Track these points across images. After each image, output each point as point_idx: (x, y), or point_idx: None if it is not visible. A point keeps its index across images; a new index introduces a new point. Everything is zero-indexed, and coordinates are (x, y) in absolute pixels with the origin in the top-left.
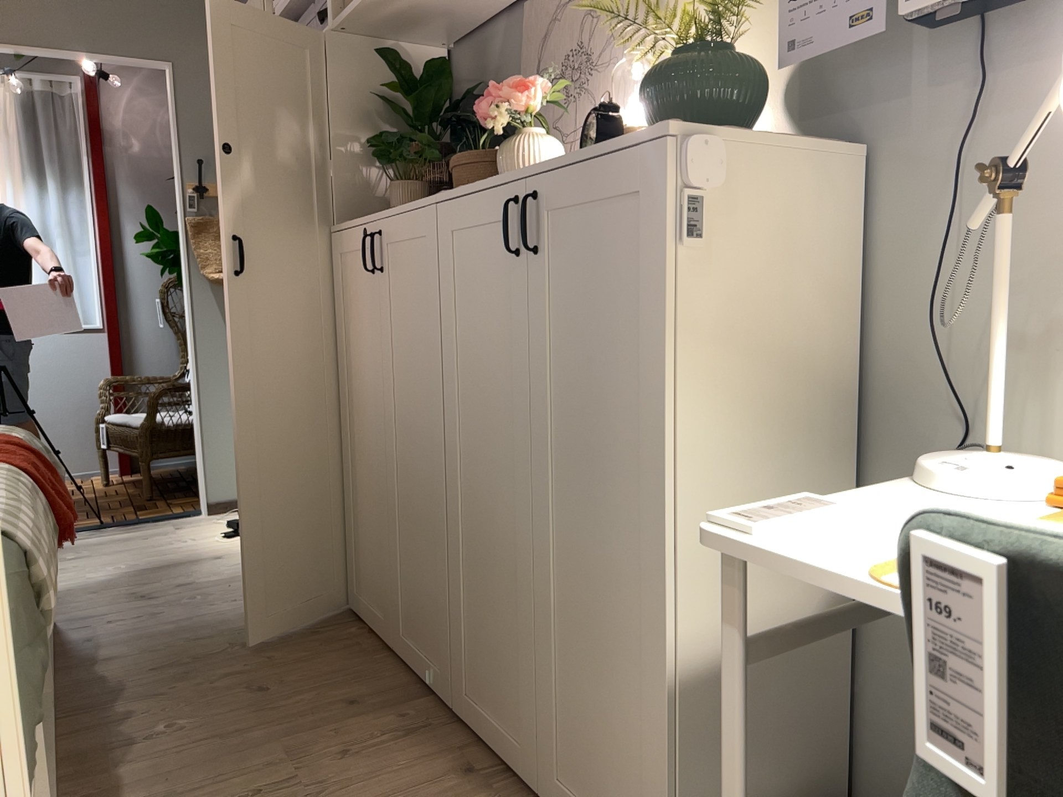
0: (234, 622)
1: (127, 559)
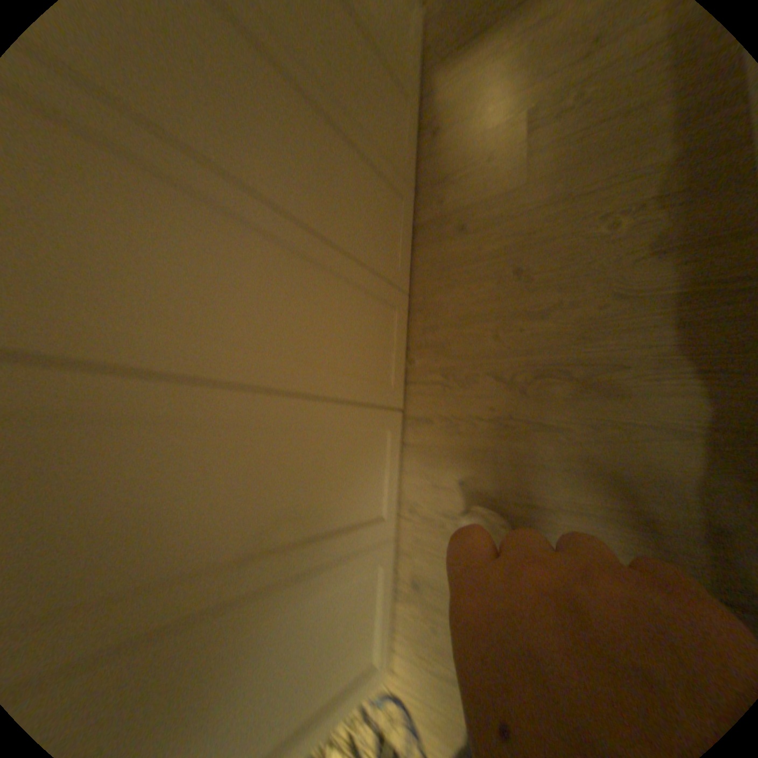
0: (506, 458)
1: None
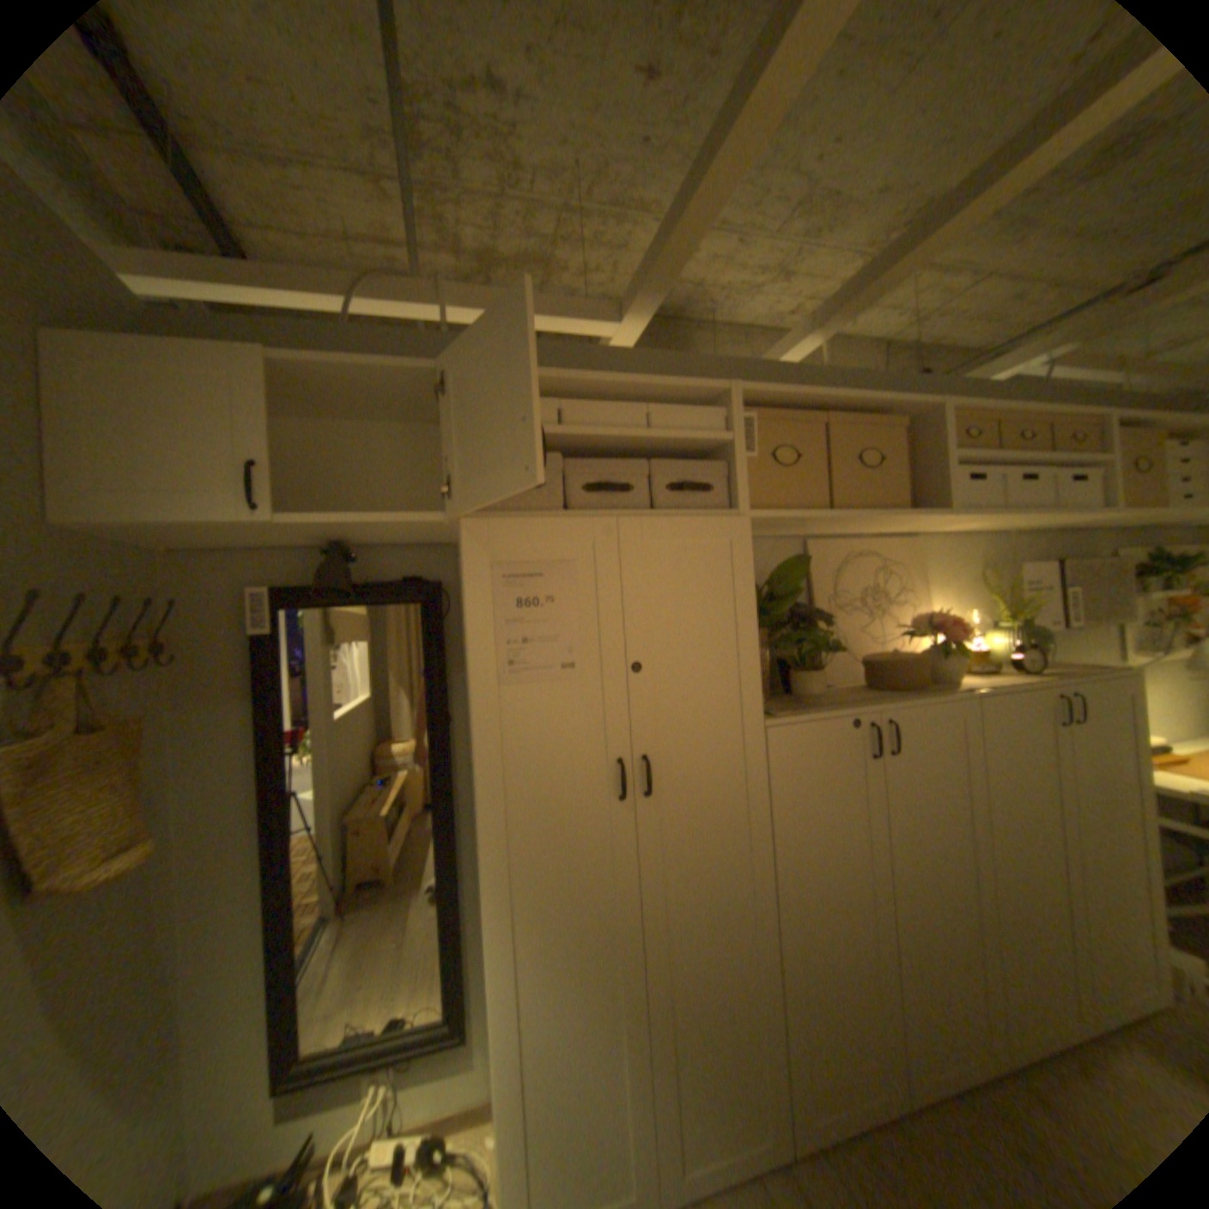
0: None
1: None
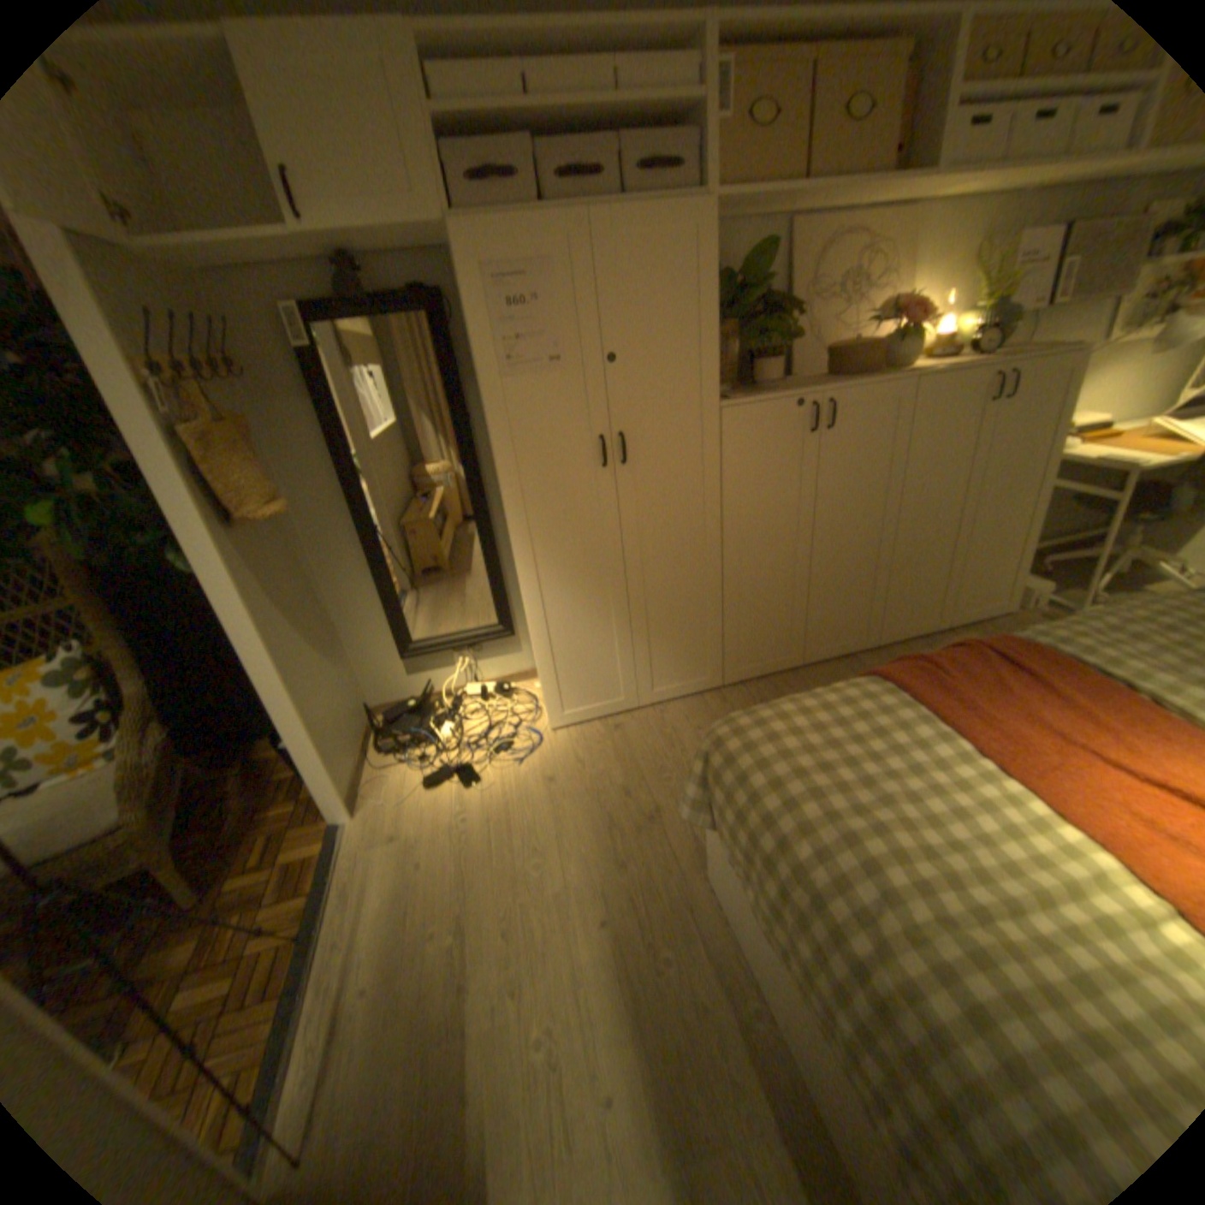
0: None
1: (503, 864)
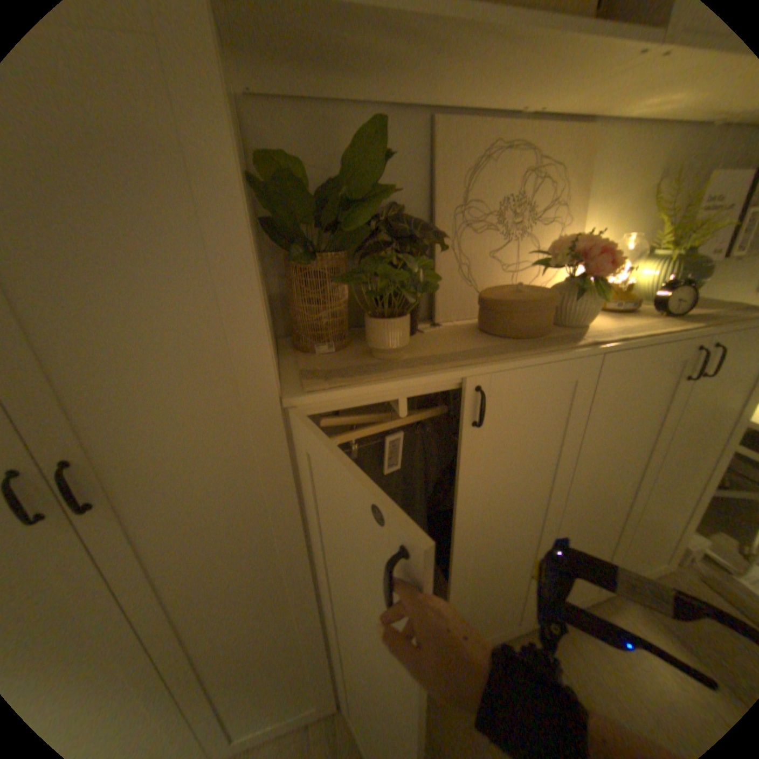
0: None
1: None
